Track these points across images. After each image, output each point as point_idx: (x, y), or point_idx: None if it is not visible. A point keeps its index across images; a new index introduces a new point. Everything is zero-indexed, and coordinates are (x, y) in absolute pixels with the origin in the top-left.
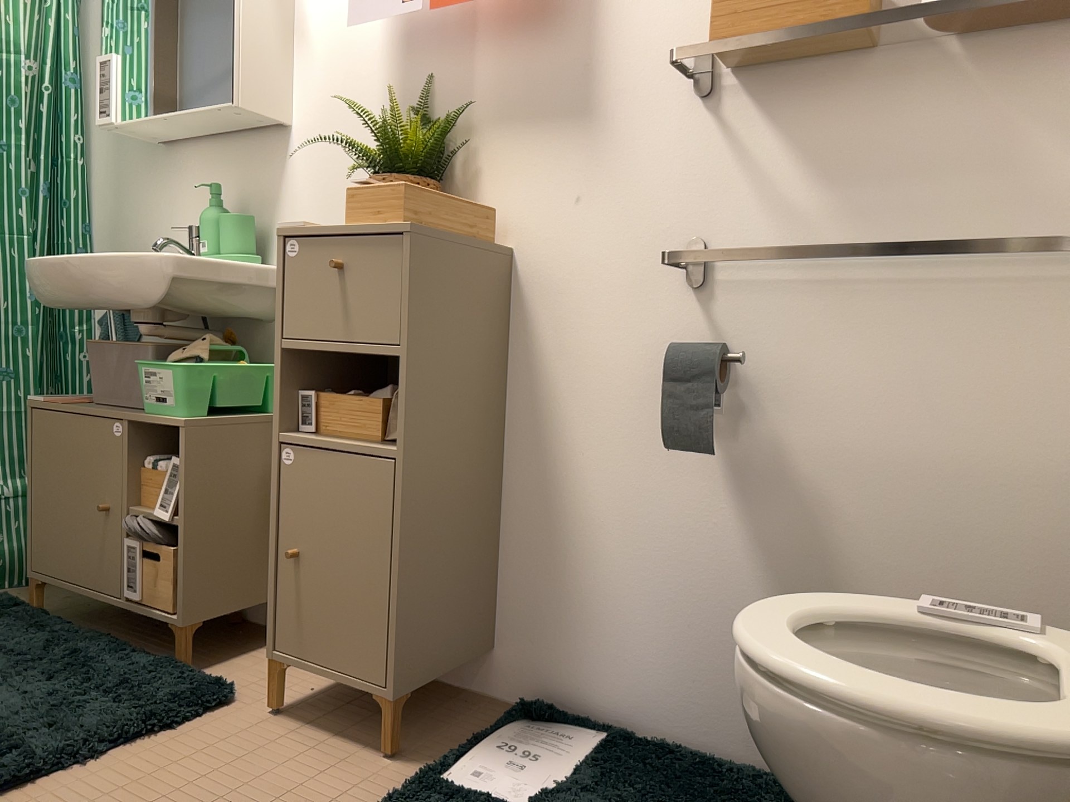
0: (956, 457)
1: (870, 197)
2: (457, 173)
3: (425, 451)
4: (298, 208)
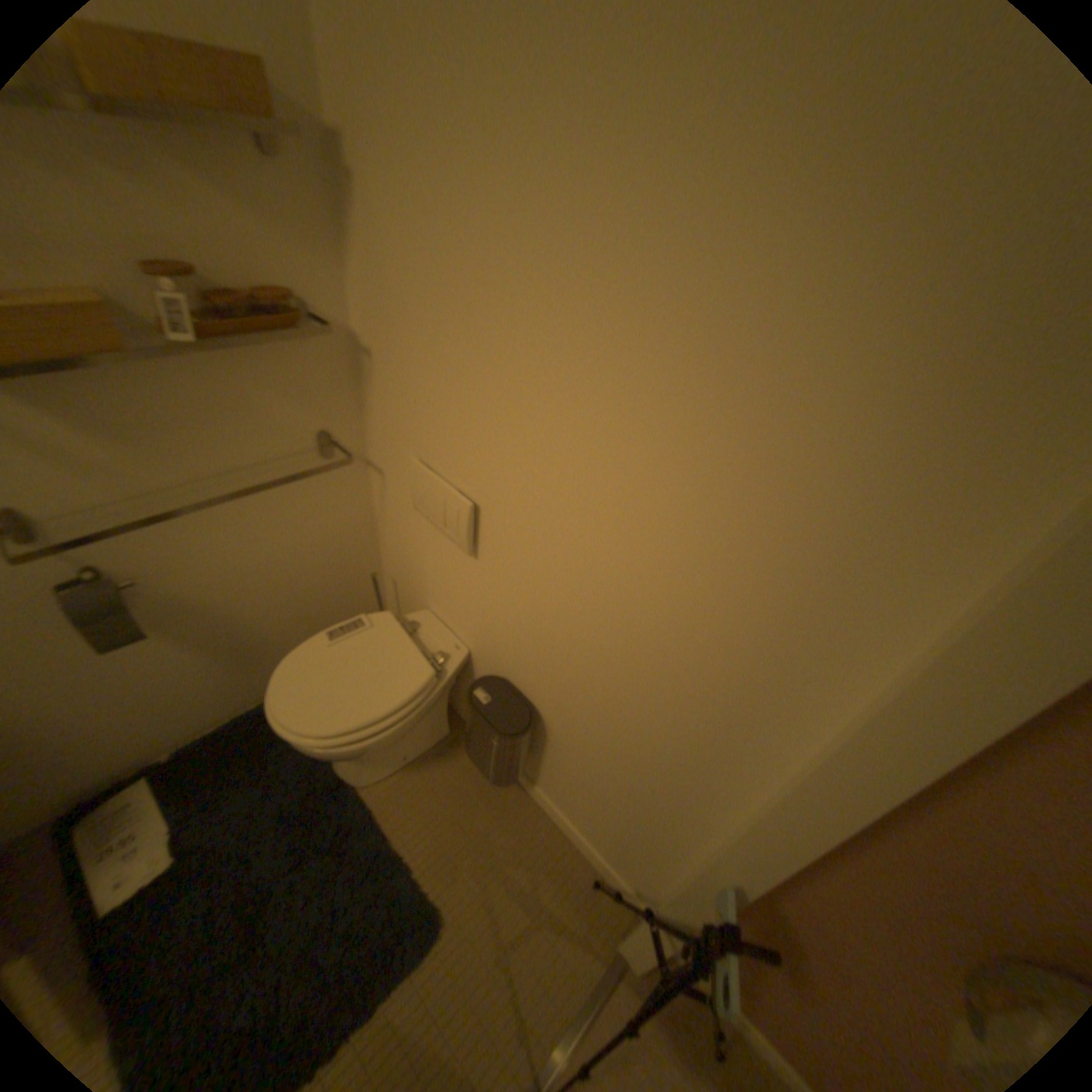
0: (273, 554)
1: (158, 444)
2: None
3: None
4: None
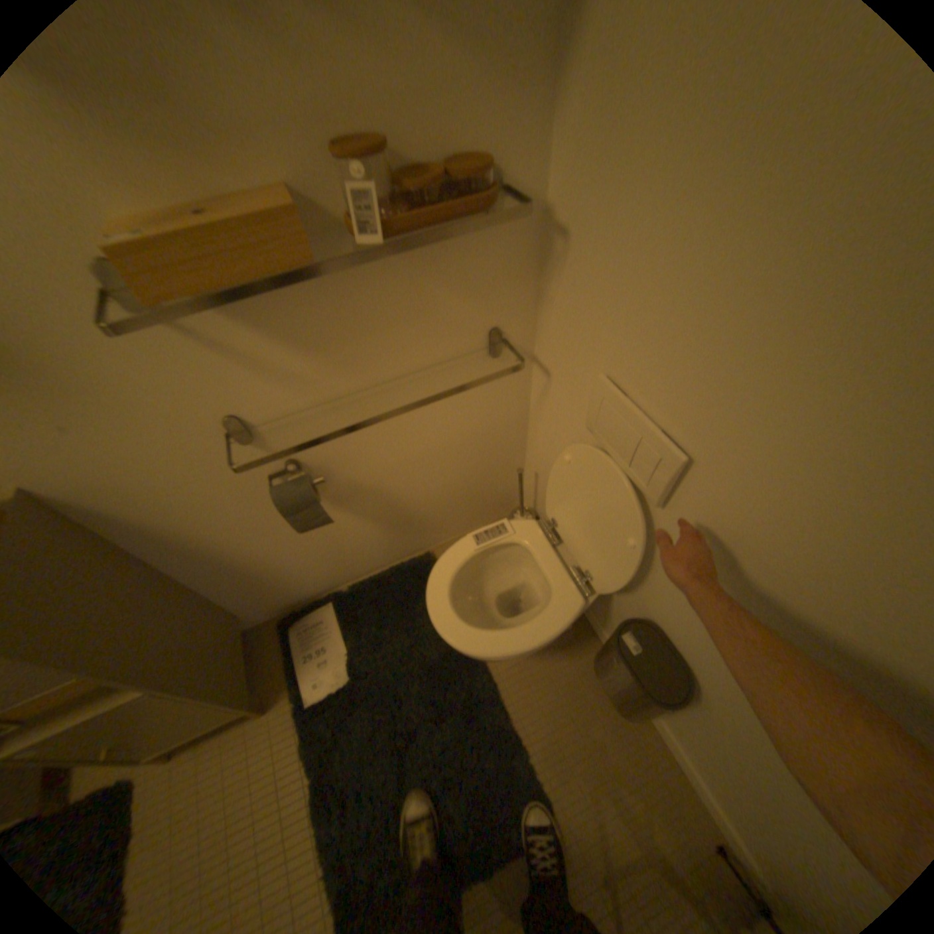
0: (435, 446)
1: (347, 351)
2: None
3: (153, 661)
4: None
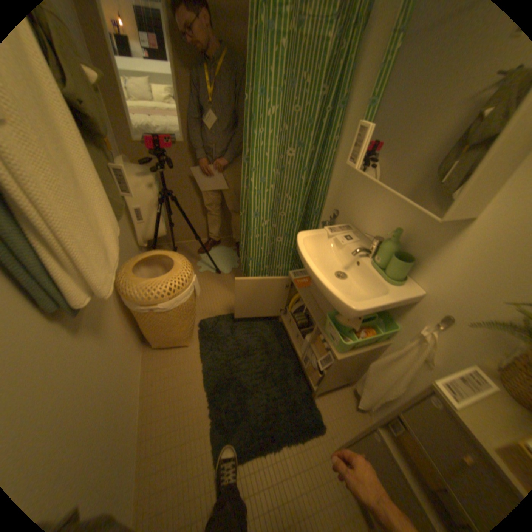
0: None
1: None
2: None
3: None
4: (449, 266)
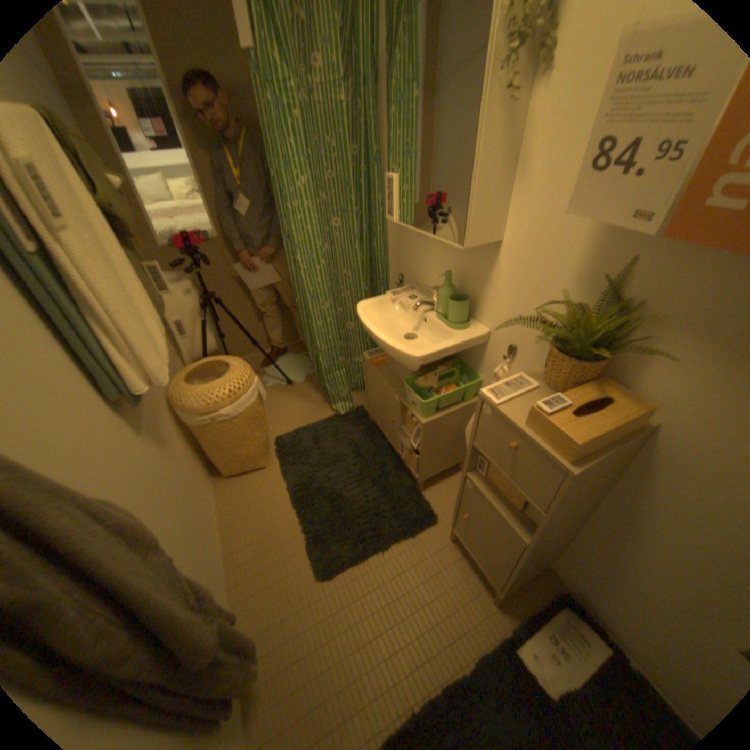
0: None
1: None
2: (634, 344)
3: (549, 541)
4: (498, 296)
